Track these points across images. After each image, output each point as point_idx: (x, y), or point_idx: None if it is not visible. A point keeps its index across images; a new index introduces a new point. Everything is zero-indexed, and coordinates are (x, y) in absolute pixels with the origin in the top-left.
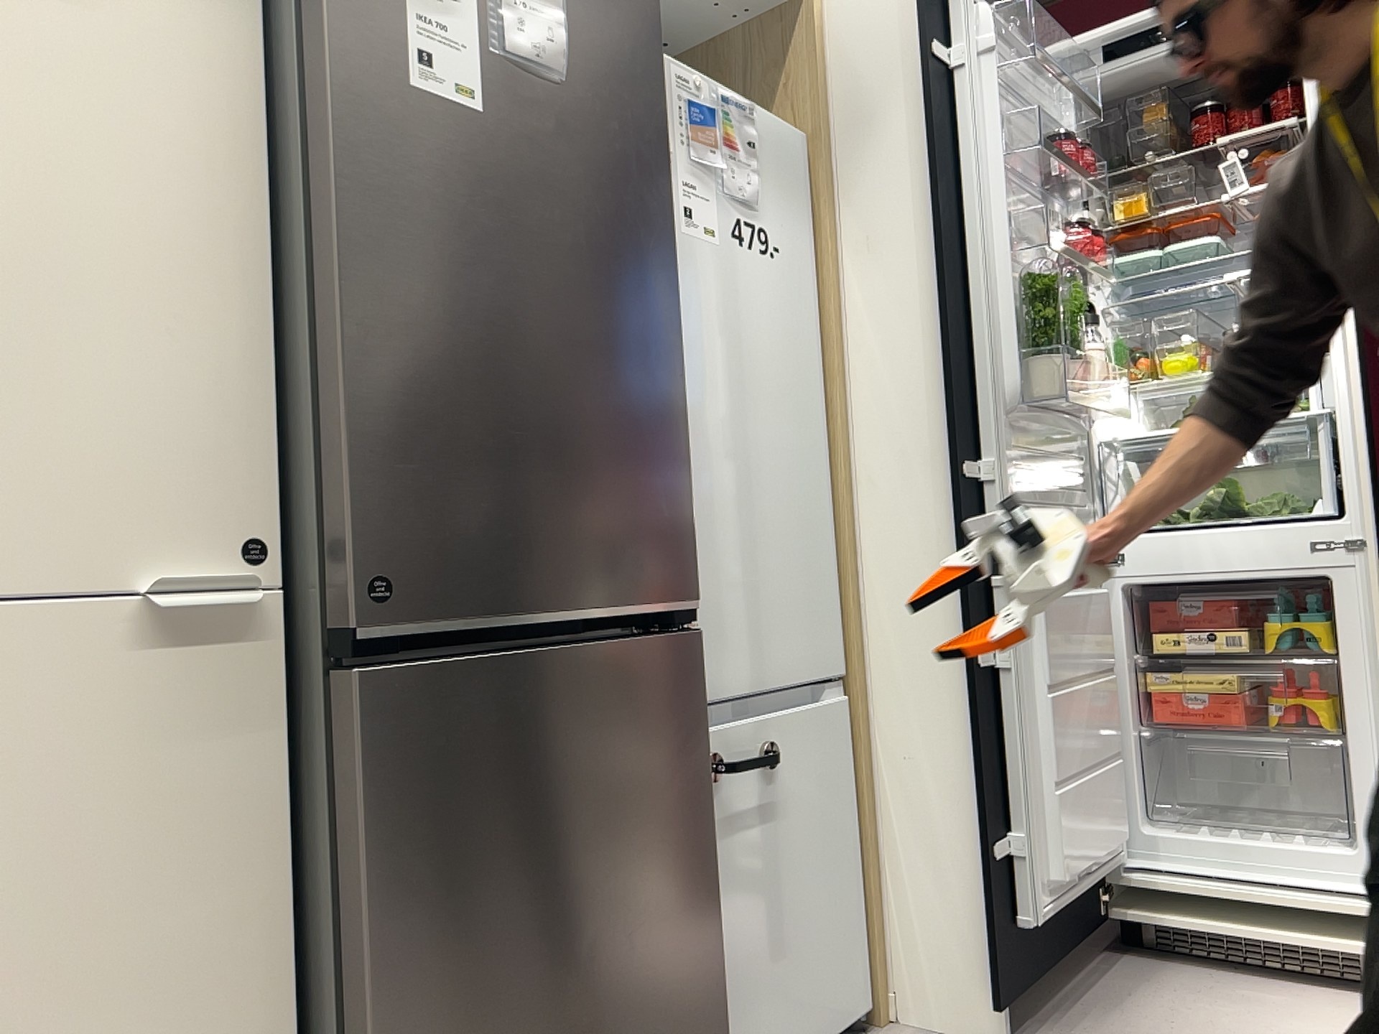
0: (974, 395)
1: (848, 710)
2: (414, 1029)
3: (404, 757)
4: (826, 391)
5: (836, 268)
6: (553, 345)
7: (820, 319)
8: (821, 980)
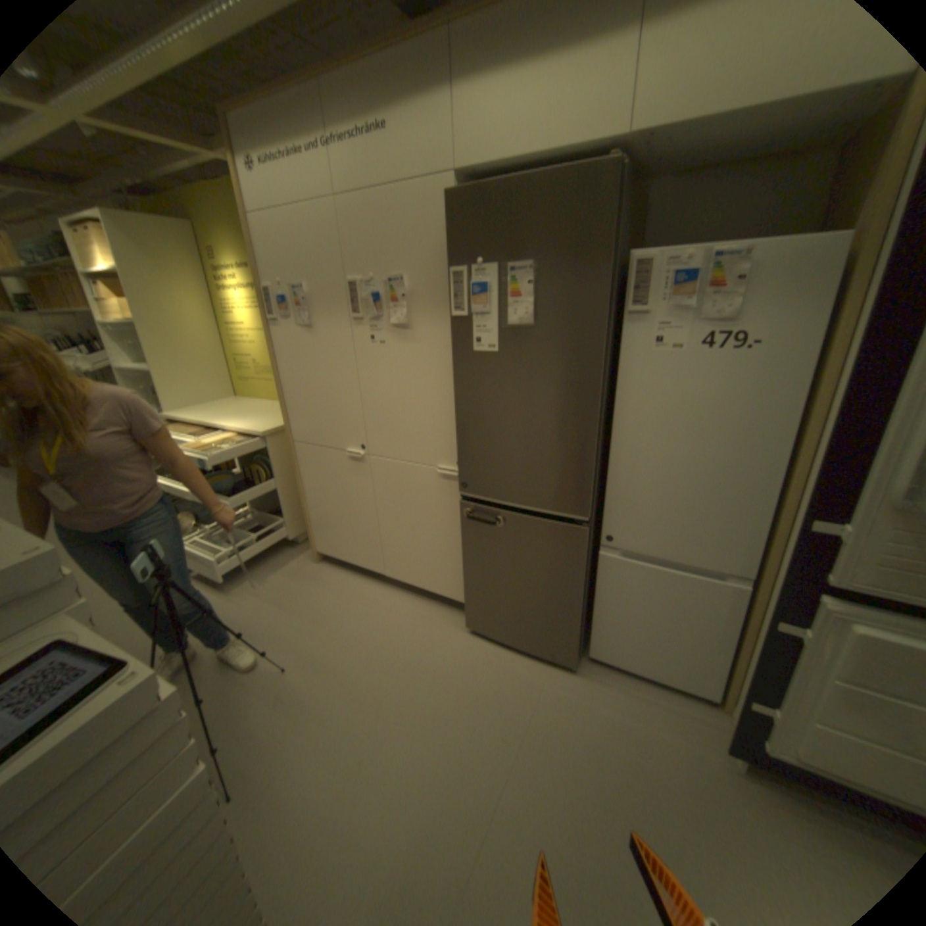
0: (860, 480)
1: (757, 593)
2: (473, 571)
3: (472, 521)
4: (807, 425)
5: (843, 343)
6: (523, 426)
7: (822, 377)
8: (674, 668)
